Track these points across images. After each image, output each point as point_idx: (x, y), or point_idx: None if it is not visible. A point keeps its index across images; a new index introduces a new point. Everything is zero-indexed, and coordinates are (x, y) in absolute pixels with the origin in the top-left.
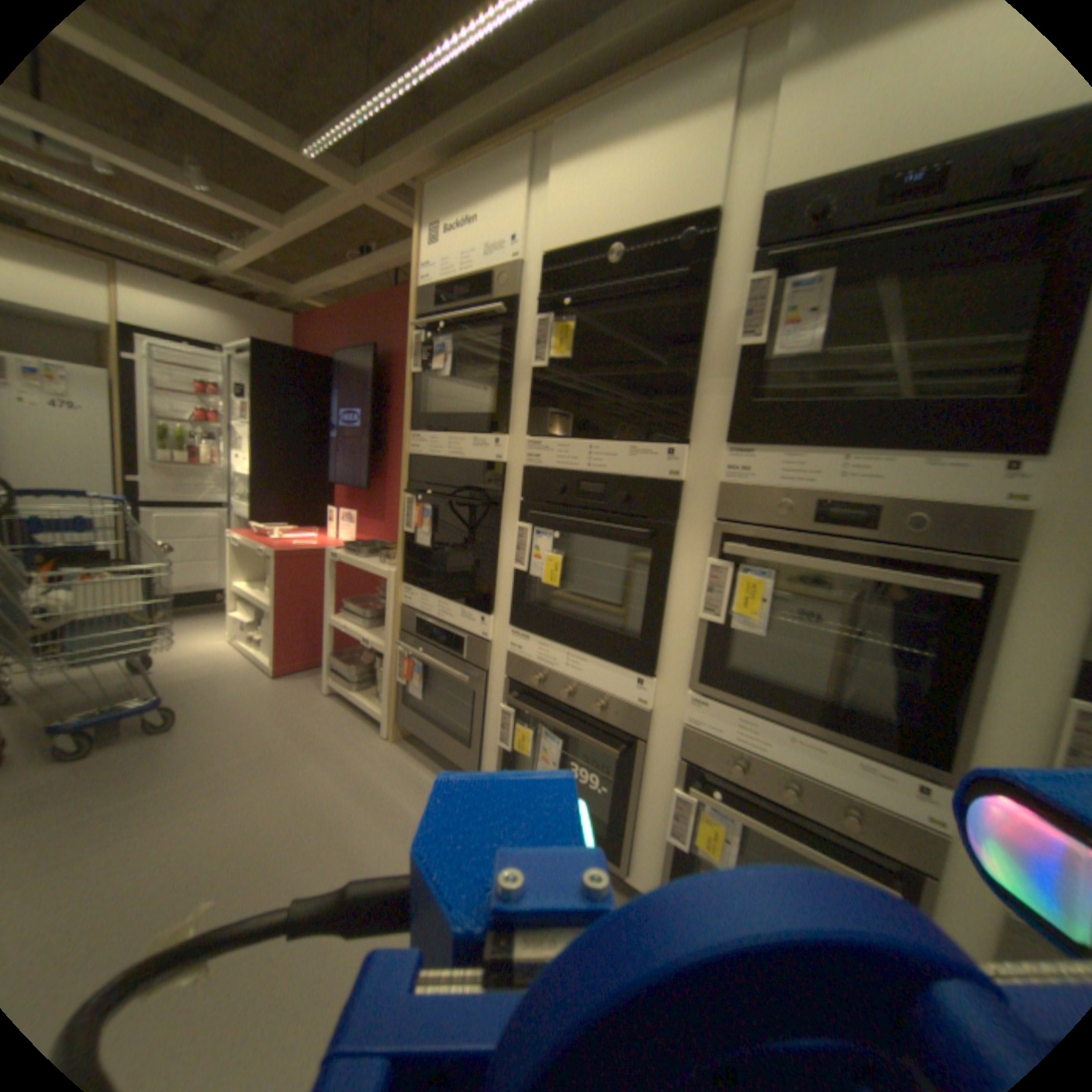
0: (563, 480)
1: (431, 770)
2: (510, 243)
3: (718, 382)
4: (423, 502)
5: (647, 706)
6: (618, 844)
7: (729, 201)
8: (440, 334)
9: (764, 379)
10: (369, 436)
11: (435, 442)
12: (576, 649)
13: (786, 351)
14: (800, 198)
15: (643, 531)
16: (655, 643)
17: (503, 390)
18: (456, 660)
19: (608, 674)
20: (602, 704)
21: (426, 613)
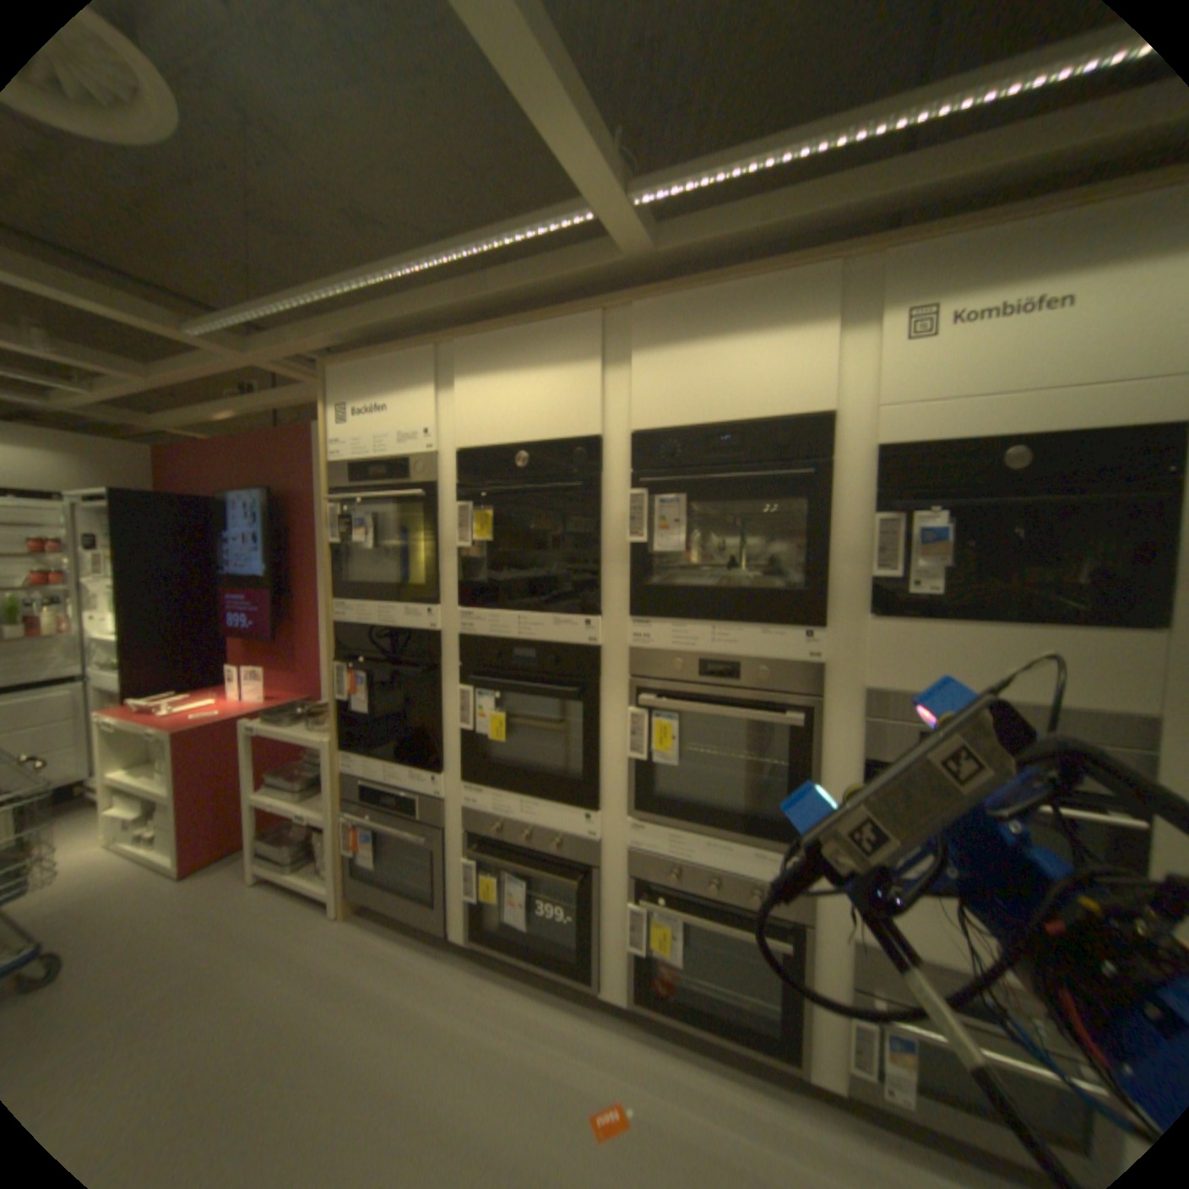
0: (498, 649)
1: (392, 944)
2: (422, 438)
3: (616, 569)
4: (354, 672)
5: (595, 840)
6: (586, 970)
7: (605, 433)
8: (355, 506)
9: (649, 570)
10: (270, 587)
11: (362, 613)
12: (527, 798)
13: (661, 551)
14: (655, 442)
15: (573, 692)
16: (595, 785)
17: (430, 567)
18: (407, 826)
19: (559, 818)
20: (557, 846)
21: (369, 783)
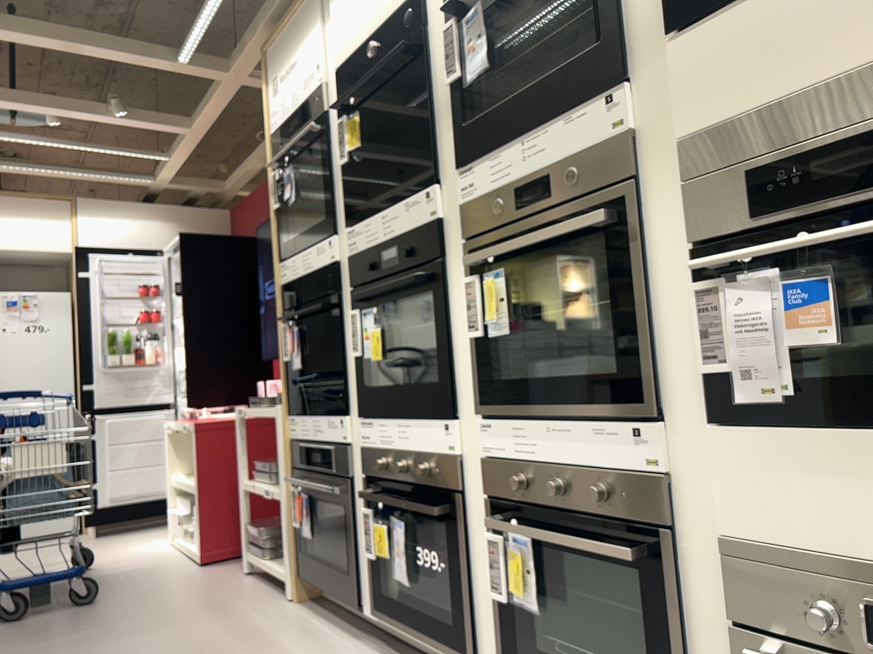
0: (371, 256)
1: (327, 620)
2: (316, 73)
3: (446, 122)
4: (291, 326)
5: (454, 453)
6: (463, 630)
7: None
8: (292, 168)
9: (468, 106)
10: None
11: (293, 265)
12: (403, 419)
13: (474, 77)
14: None
15: (417, 274)
16: (448, 383)
17: (327, 196)
18: (329, 480)
19: (425, 434)
20: (424, 467)
21: (305, 440)
